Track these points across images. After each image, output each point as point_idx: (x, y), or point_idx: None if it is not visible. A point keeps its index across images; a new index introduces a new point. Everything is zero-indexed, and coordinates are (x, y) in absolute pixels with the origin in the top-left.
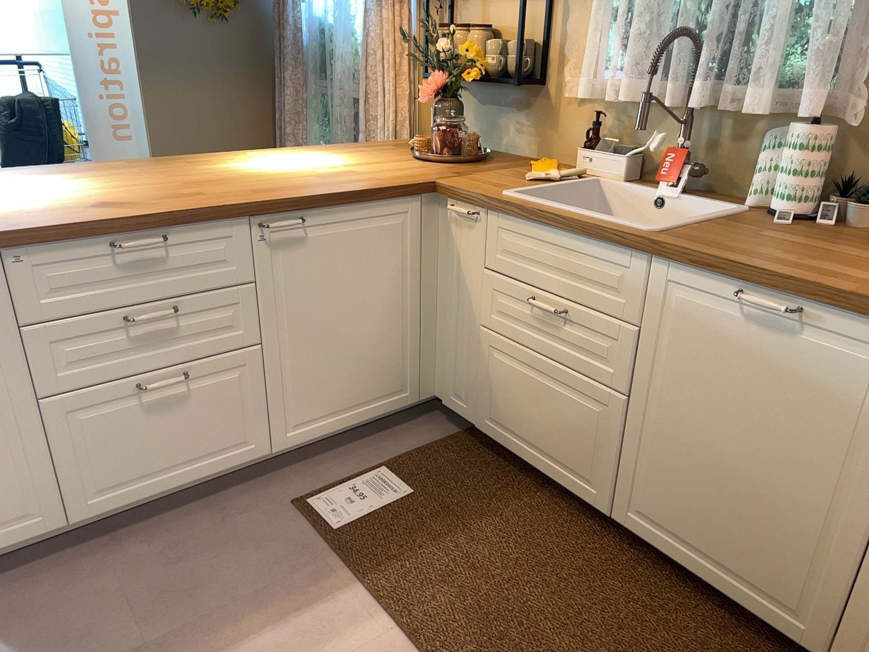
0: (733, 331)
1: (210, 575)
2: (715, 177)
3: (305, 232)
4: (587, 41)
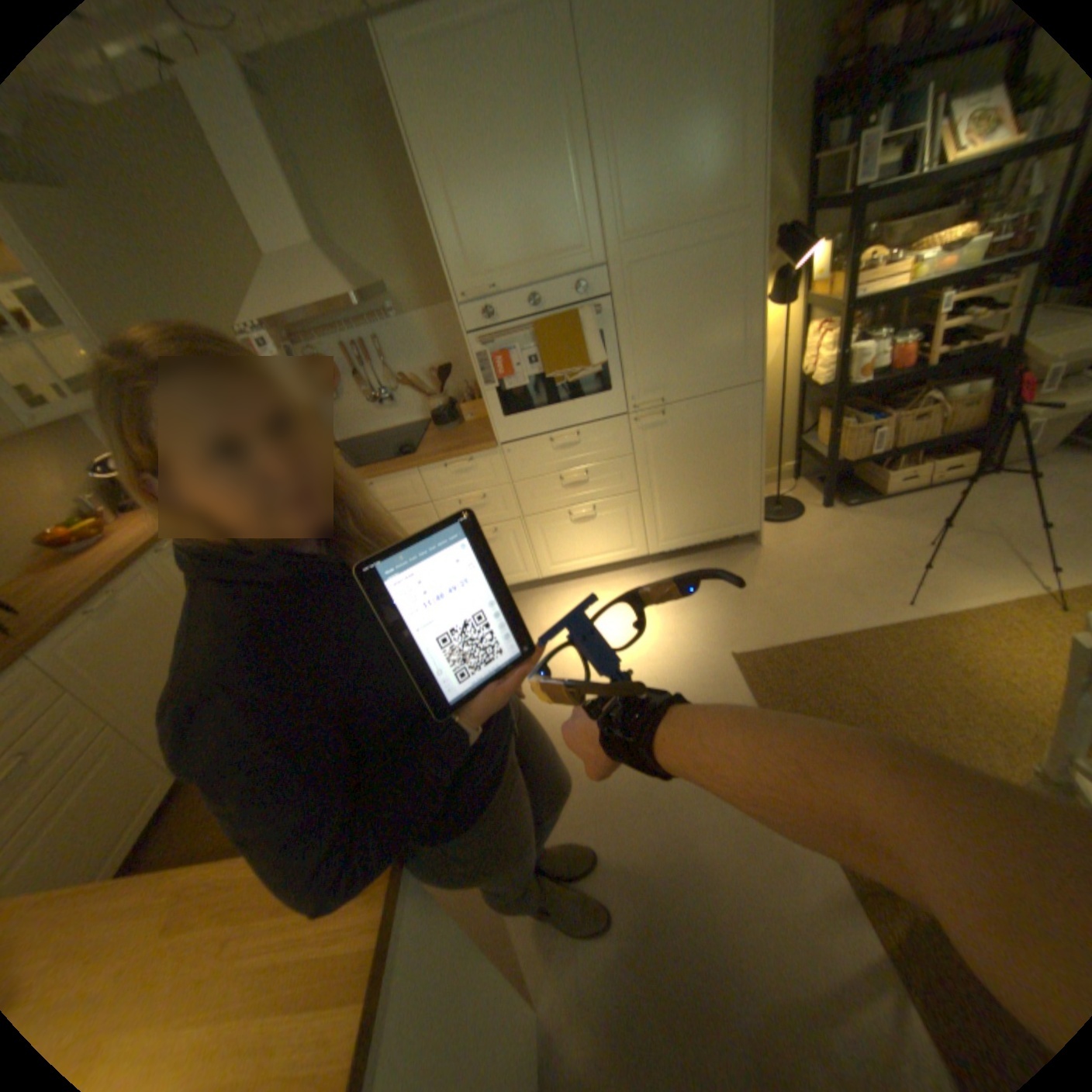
0: (100, 631)
1: None
2: None
3: None
4: None
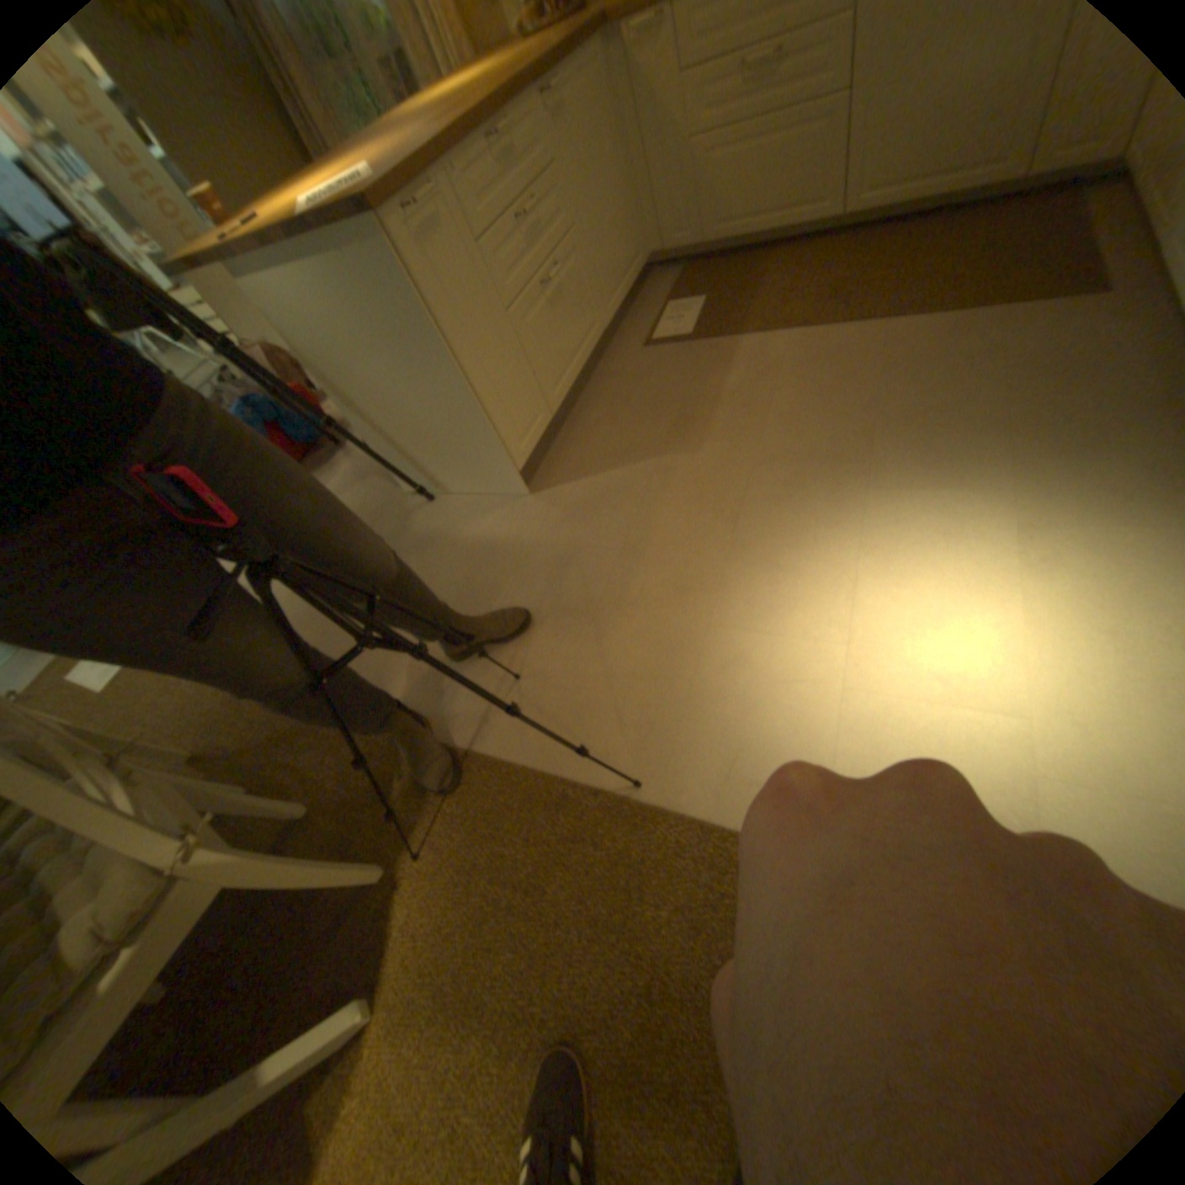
0: None
1: (656, 387)
2: None
3: (560, 91)
4: None
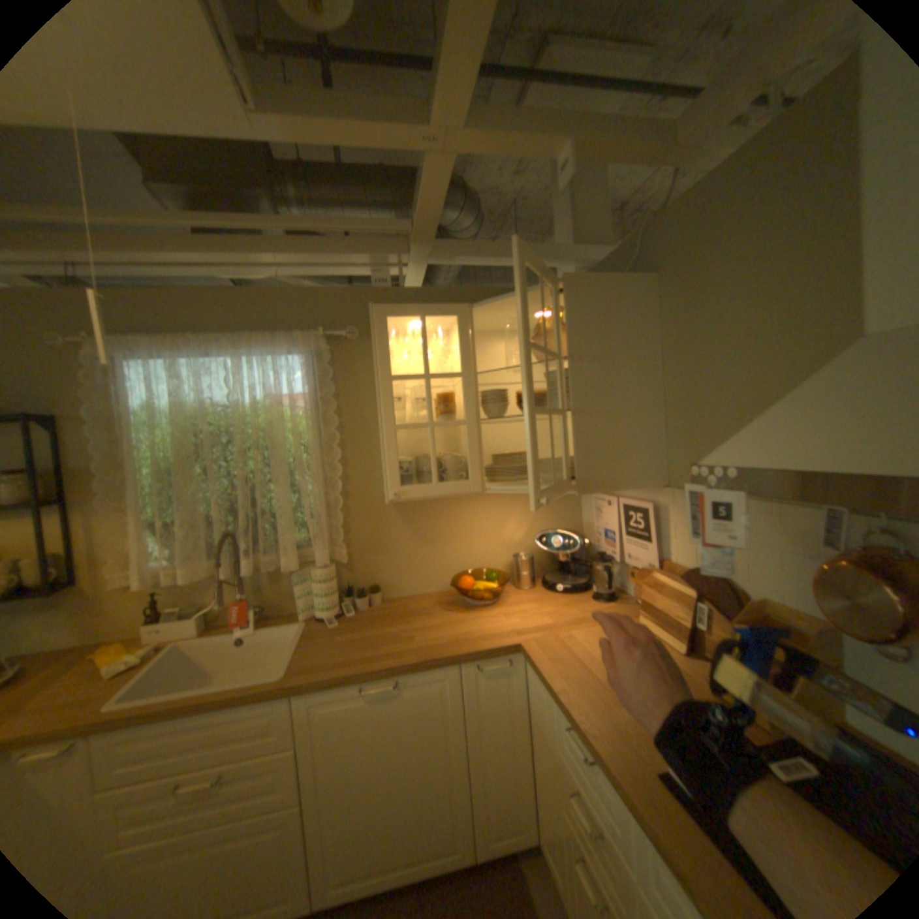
0: (363, 715)
1: None
2: (268, 608)
3: None
4: (123, 544)
